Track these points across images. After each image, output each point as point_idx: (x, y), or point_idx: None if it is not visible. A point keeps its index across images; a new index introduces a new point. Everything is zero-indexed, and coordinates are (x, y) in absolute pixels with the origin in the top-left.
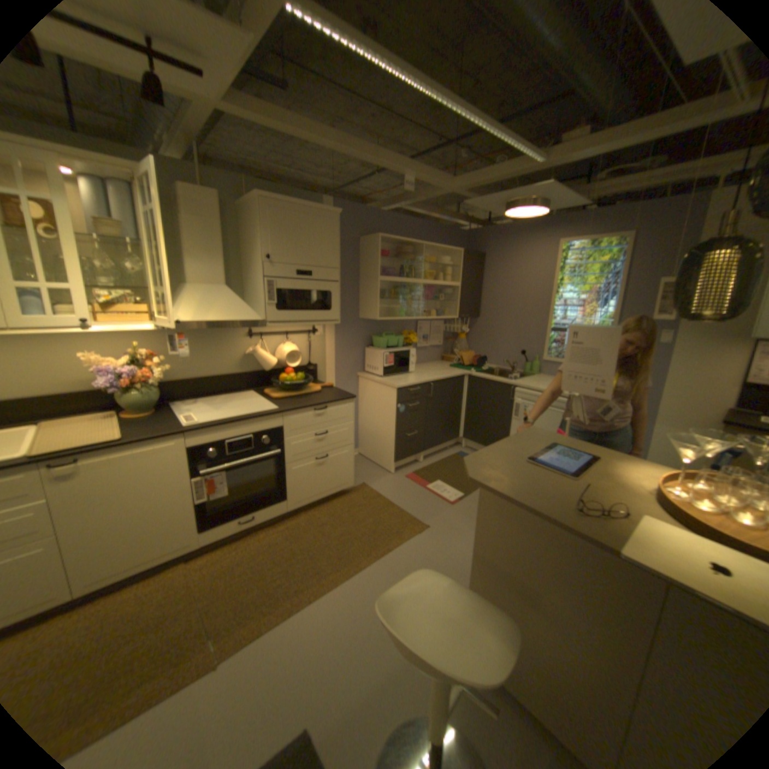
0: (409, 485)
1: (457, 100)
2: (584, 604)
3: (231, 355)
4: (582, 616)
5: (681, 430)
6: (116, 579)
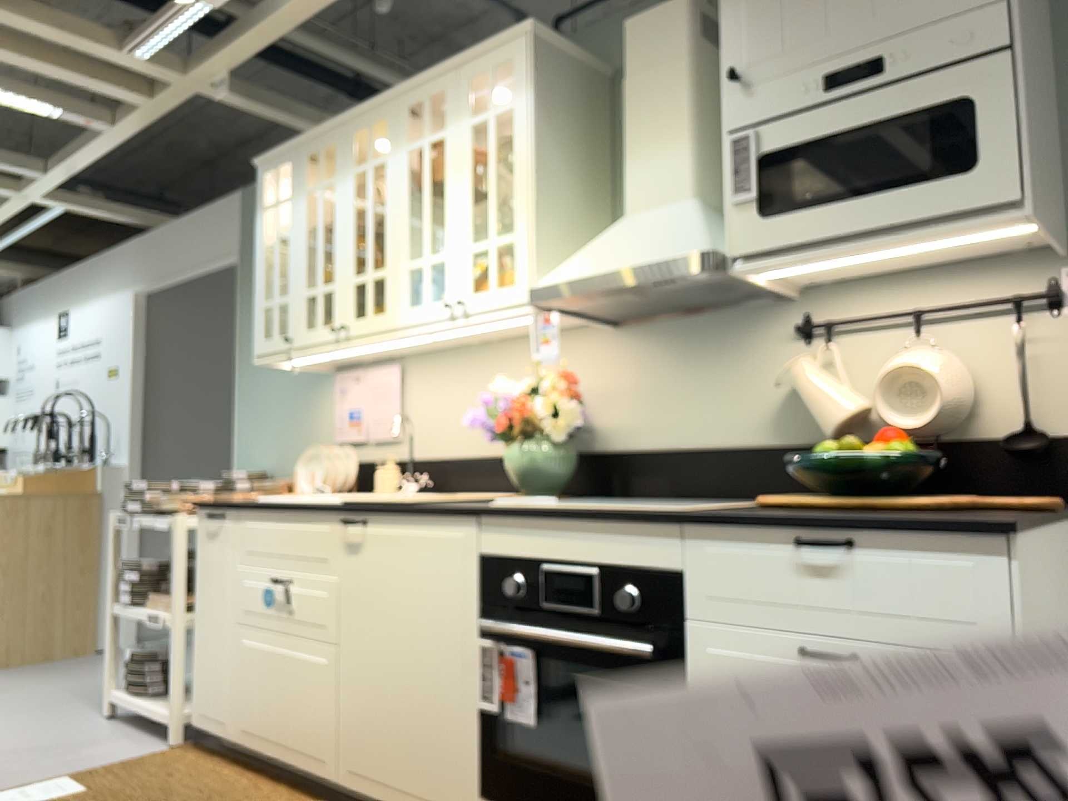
0: None
1: None
2: None
3: (751, 392)
4: None
5: None
6: (372, 791)
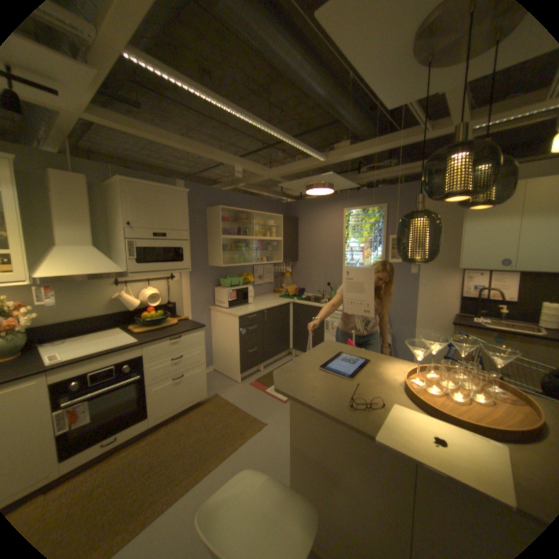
0: (252, 391)
1: (260, 121)
2: (367, 478)
3: (99, 299)
4: (366, 488)
5: (431, 331)
6: None
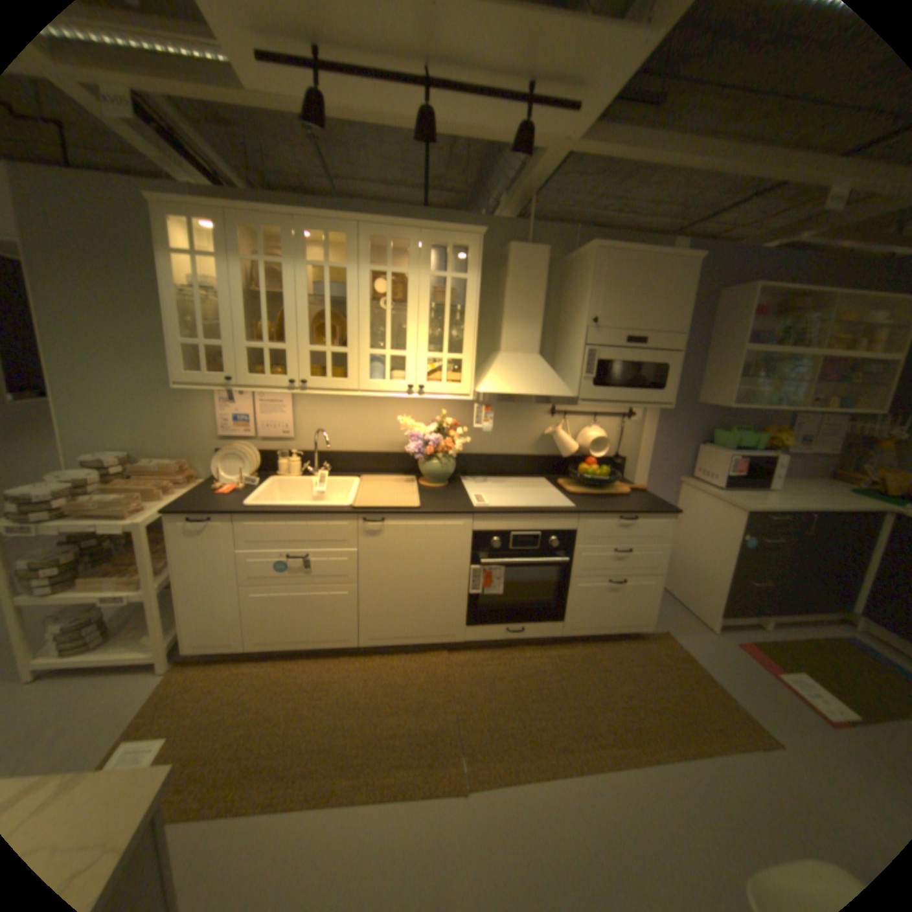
0: (746, 663)
1: None
2: None
3: (527, 433)
4: None
5: None
6: (390, 641)
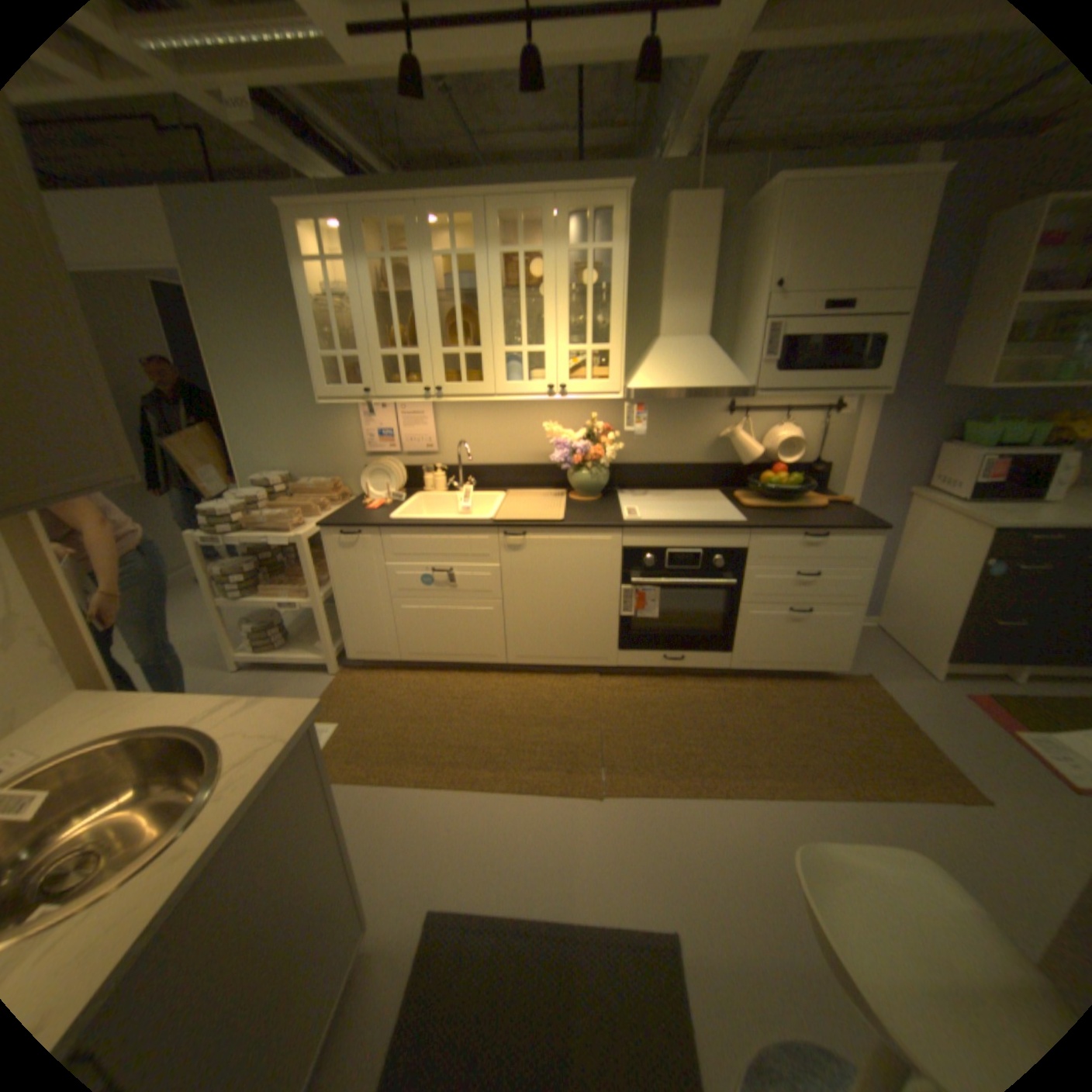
0: (973, 716)
1: None
2: None
3: (699, 437)
4: None
5: None
6: (539, 661)
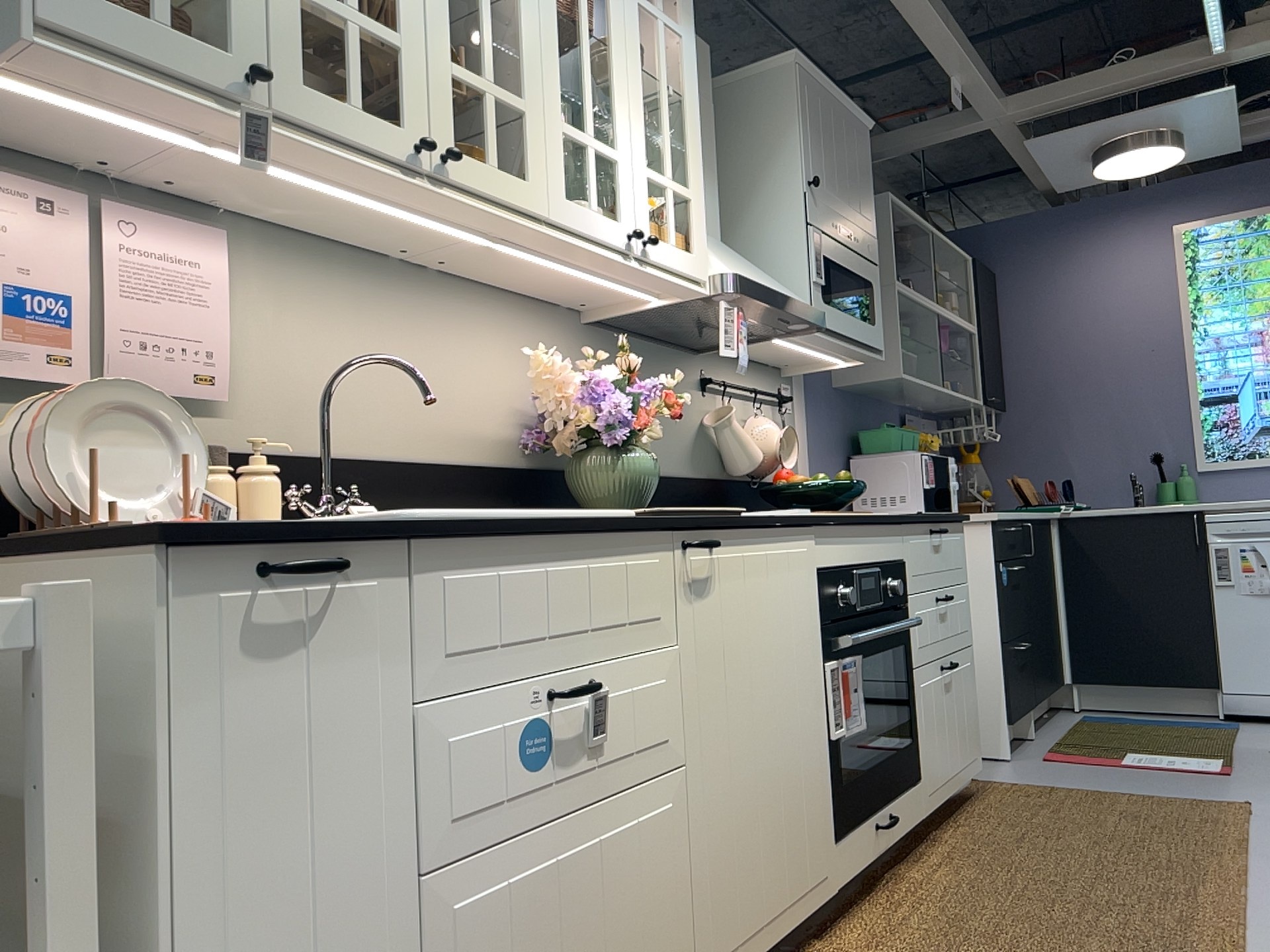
0: (1079, 766)
1: None
2: None
3: (681, 427)
4: None
5: None
6: None
